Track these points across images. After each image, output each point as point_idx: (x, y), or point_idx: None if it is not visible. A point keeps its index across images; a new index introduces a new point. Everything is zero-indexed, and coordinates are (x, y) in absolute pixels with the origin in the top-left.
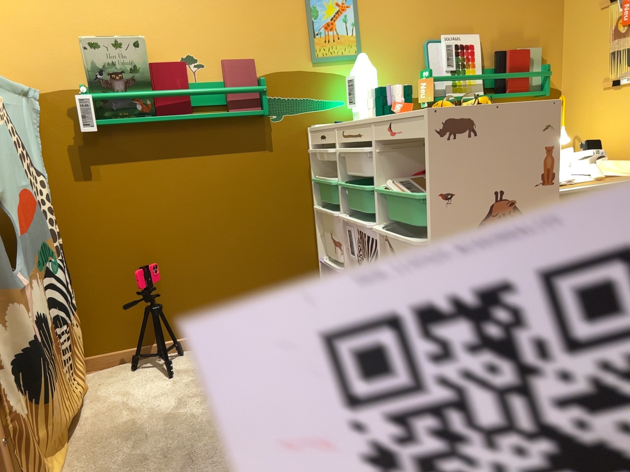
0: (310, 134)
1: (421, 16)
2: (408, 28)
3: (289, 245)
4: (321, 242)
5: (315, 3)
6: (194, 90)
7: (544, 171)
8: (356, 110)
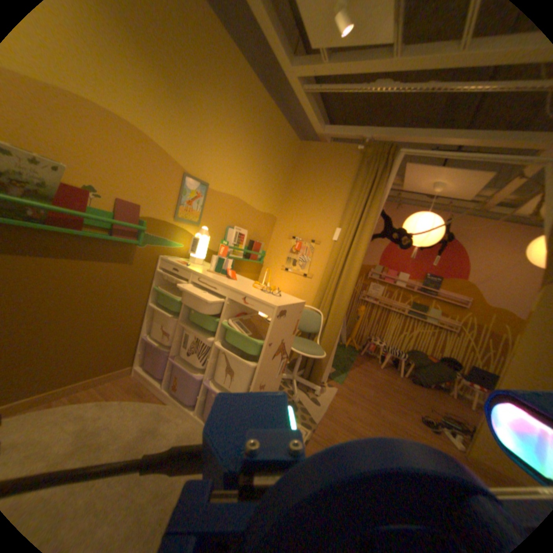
0: (161, 262)
1: (230, 214)
2: (223, 217)
3: (123, 328)
4: (146, 326)
5: (186, 188)
6: (88, 214)
7: (295, 329)
8: (193, 257)
